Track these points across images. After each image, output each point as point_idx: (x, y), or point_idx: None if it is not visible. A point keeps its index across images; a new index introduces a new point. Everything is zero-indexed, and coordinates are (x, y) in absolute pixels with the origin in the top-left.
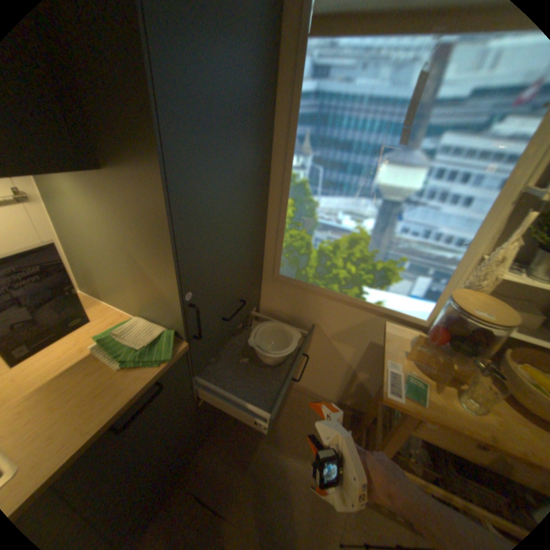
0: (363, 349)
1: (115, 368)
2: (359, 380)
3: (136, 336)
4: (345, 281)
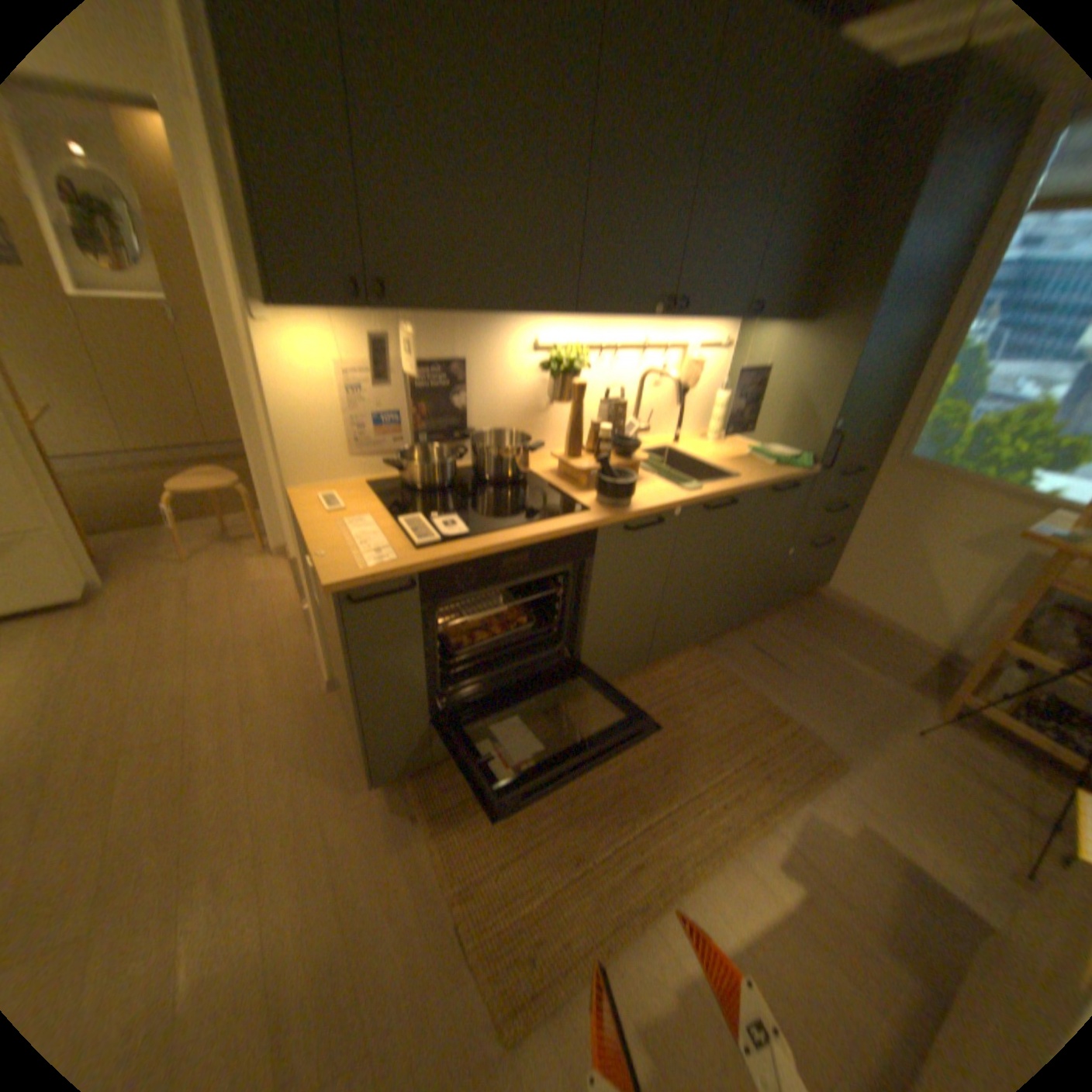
0: (1015, 563)
1: (768, 463)
2: (997, 613)
3: (779, 451)
4: (1006, 464)
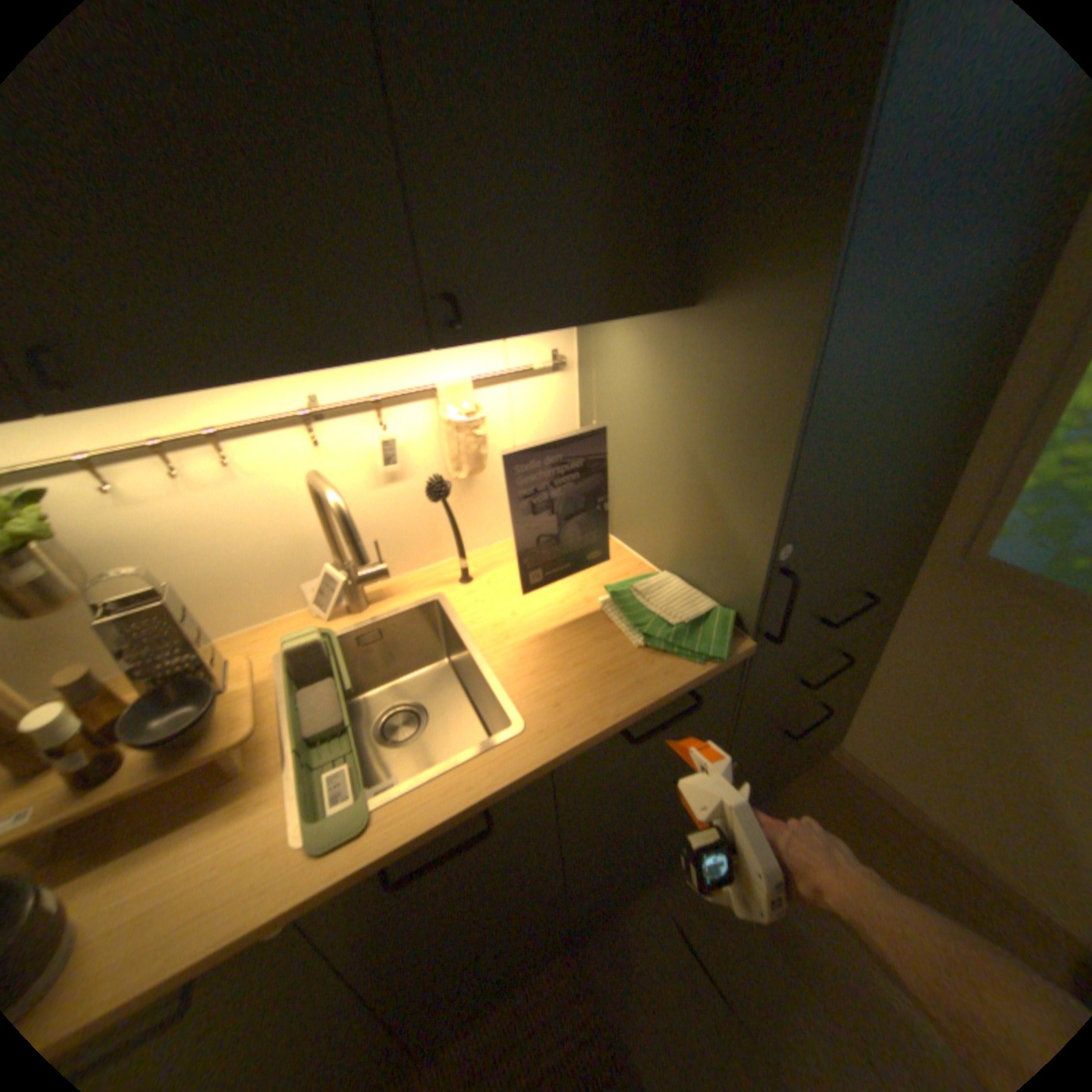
0: None
1: (634, 643)
2: None
3: (667, 602)
4: None
